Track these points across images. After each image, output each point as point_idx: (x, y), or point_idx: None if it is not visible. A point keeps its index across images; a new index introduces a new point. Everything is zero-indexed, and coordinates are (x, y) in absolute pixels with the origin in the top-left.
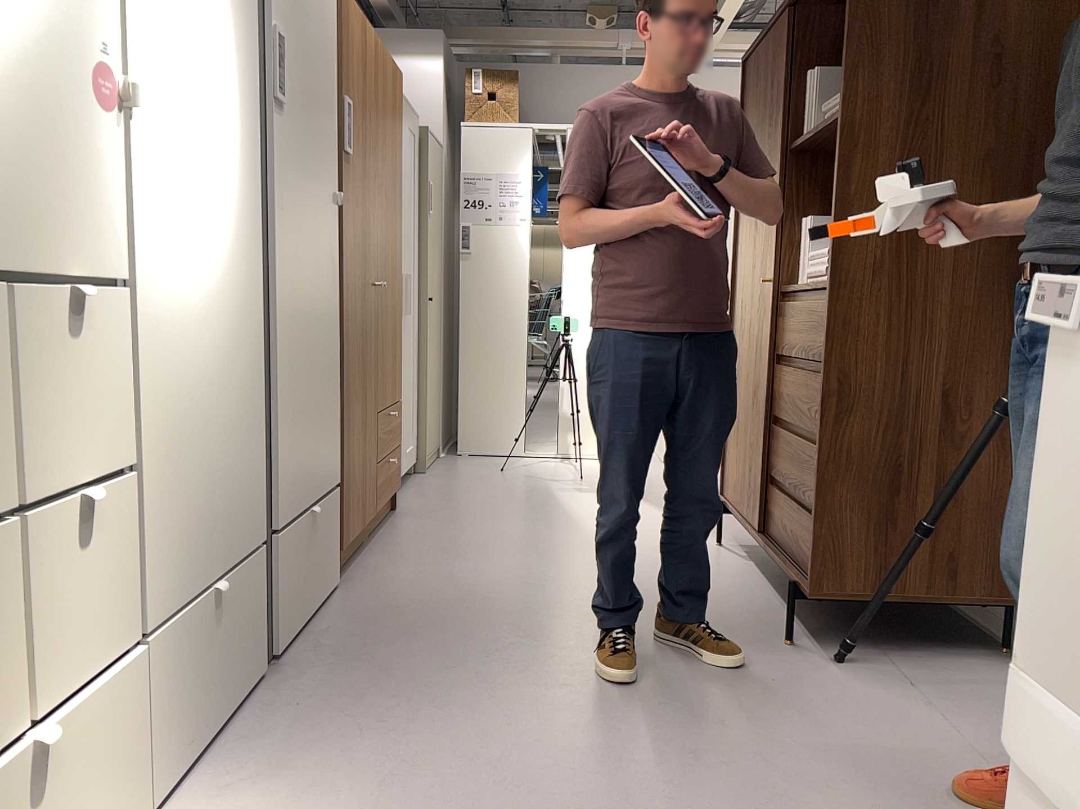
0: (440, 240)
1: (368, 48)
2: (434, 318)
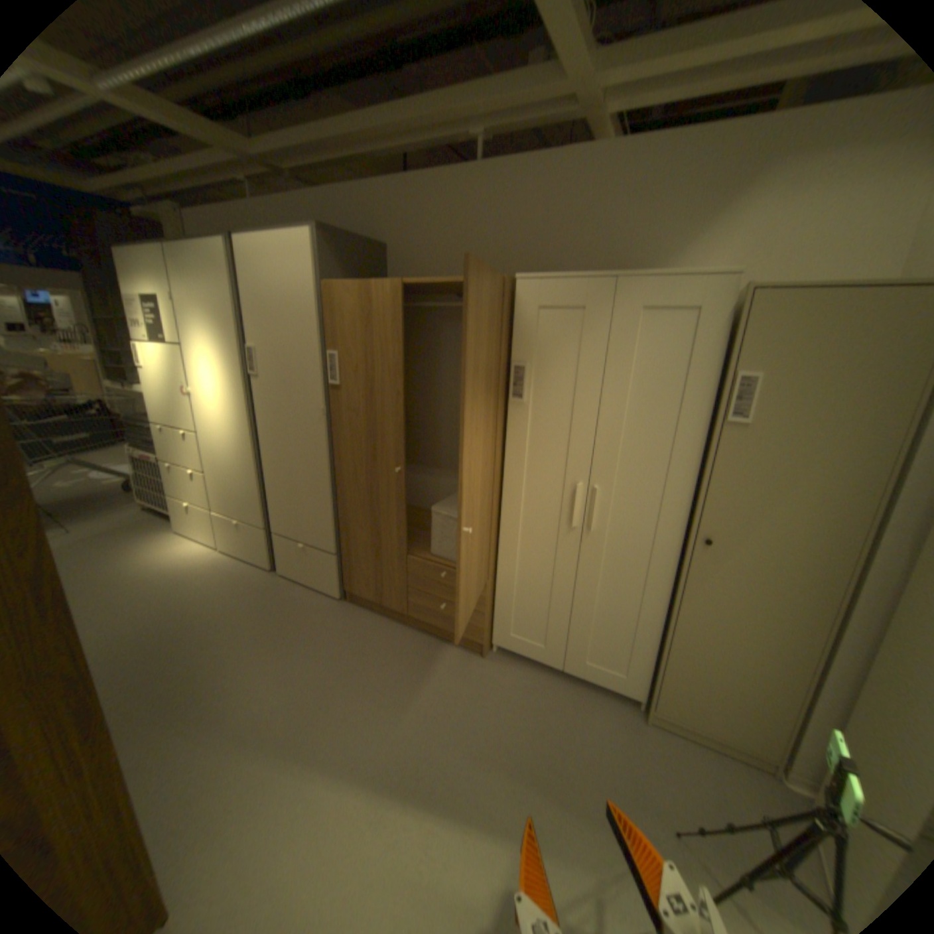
0: (867, 471)
1: (375, 301)
2: (759, 579)
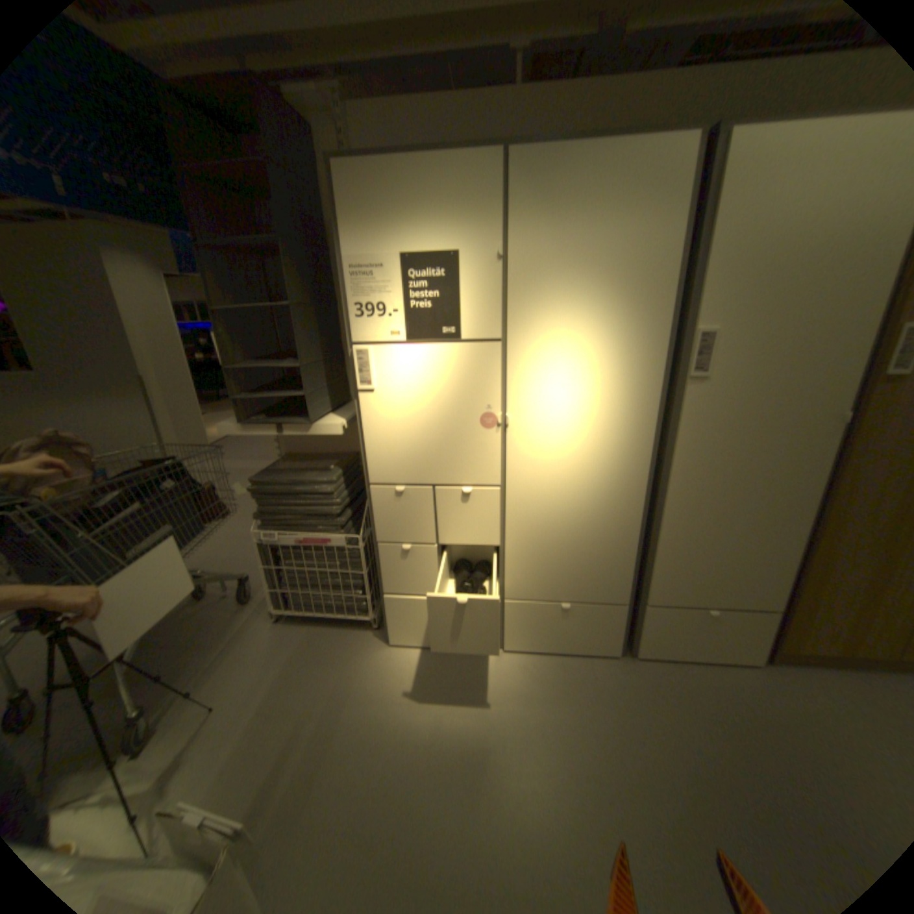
0: None
1: None
2: None
